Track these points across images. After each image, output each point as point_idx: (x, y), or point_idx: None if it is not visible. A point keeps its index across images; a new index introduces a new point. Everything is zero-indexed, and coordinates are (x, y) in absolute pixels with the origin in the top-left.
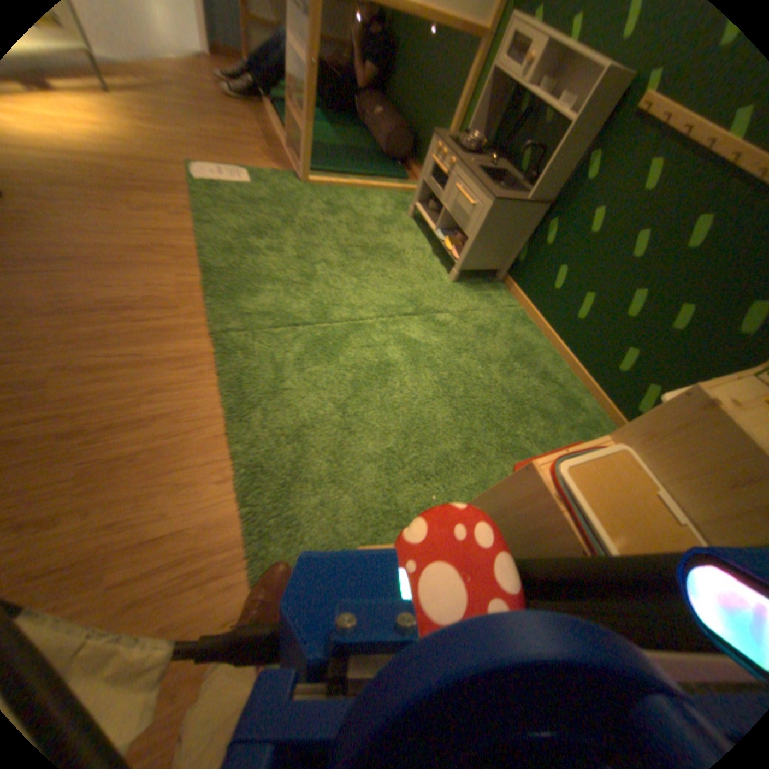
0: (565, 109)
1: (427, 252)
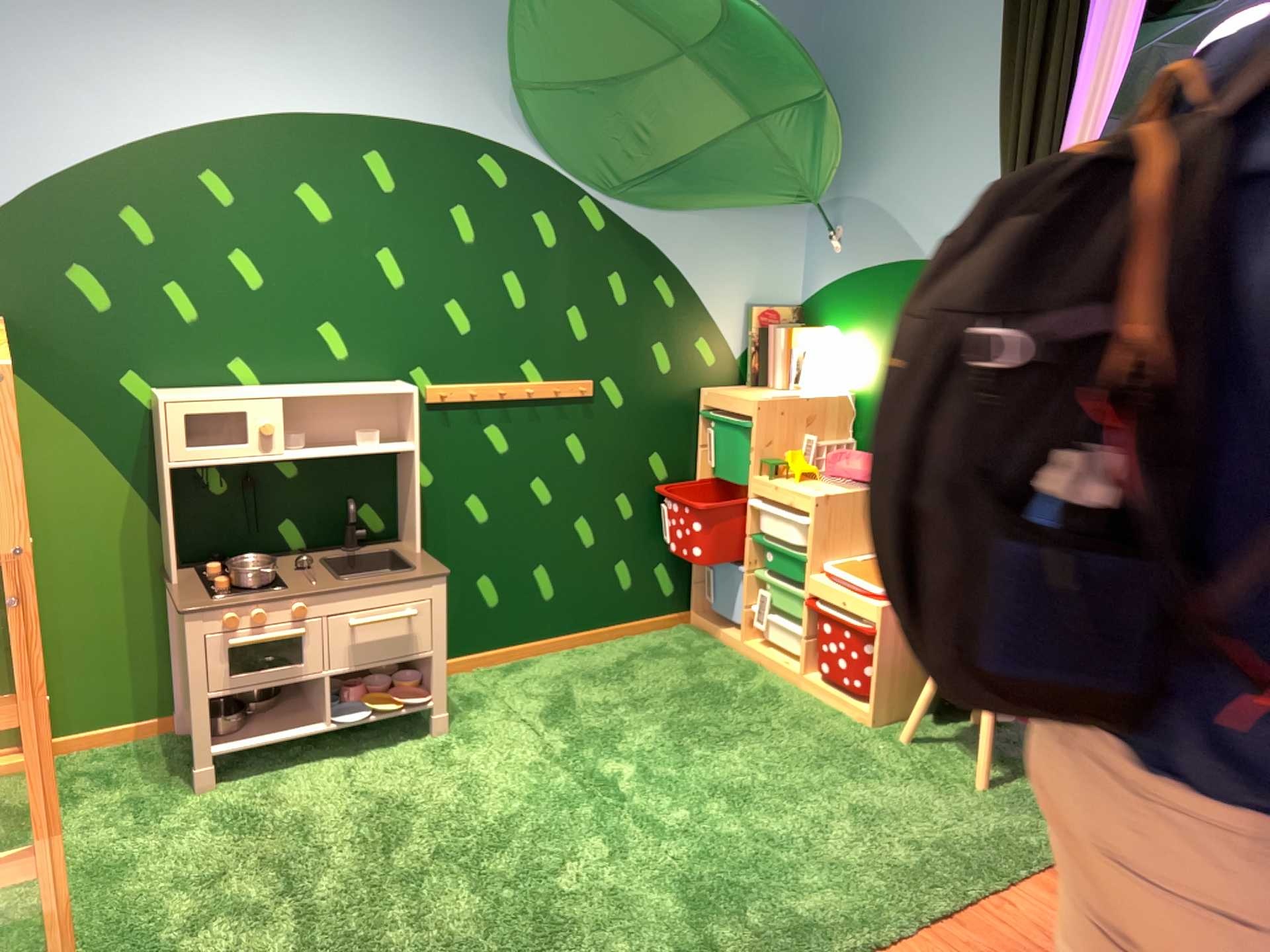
0: (372, 447)
1: (354, 757)
